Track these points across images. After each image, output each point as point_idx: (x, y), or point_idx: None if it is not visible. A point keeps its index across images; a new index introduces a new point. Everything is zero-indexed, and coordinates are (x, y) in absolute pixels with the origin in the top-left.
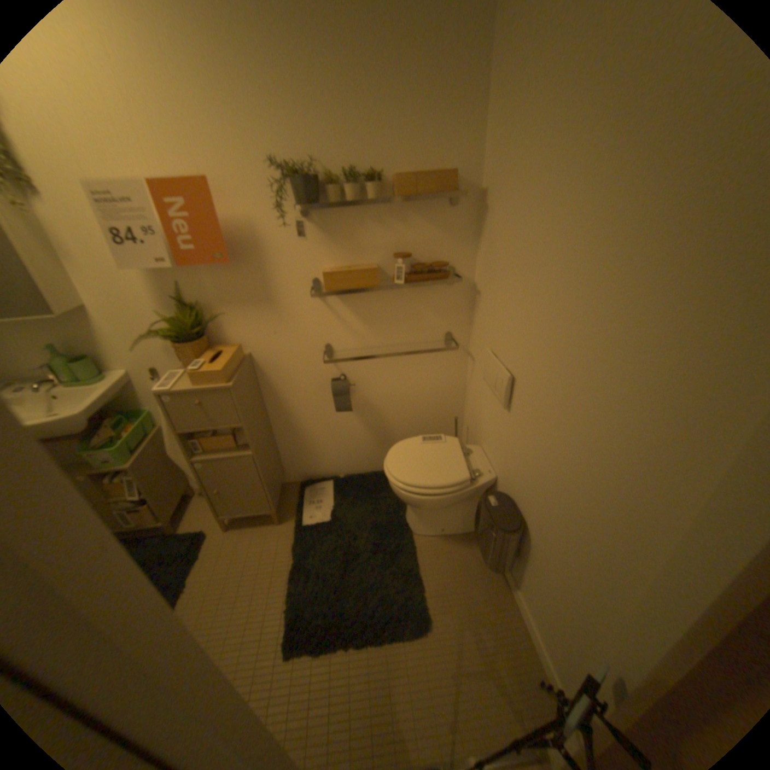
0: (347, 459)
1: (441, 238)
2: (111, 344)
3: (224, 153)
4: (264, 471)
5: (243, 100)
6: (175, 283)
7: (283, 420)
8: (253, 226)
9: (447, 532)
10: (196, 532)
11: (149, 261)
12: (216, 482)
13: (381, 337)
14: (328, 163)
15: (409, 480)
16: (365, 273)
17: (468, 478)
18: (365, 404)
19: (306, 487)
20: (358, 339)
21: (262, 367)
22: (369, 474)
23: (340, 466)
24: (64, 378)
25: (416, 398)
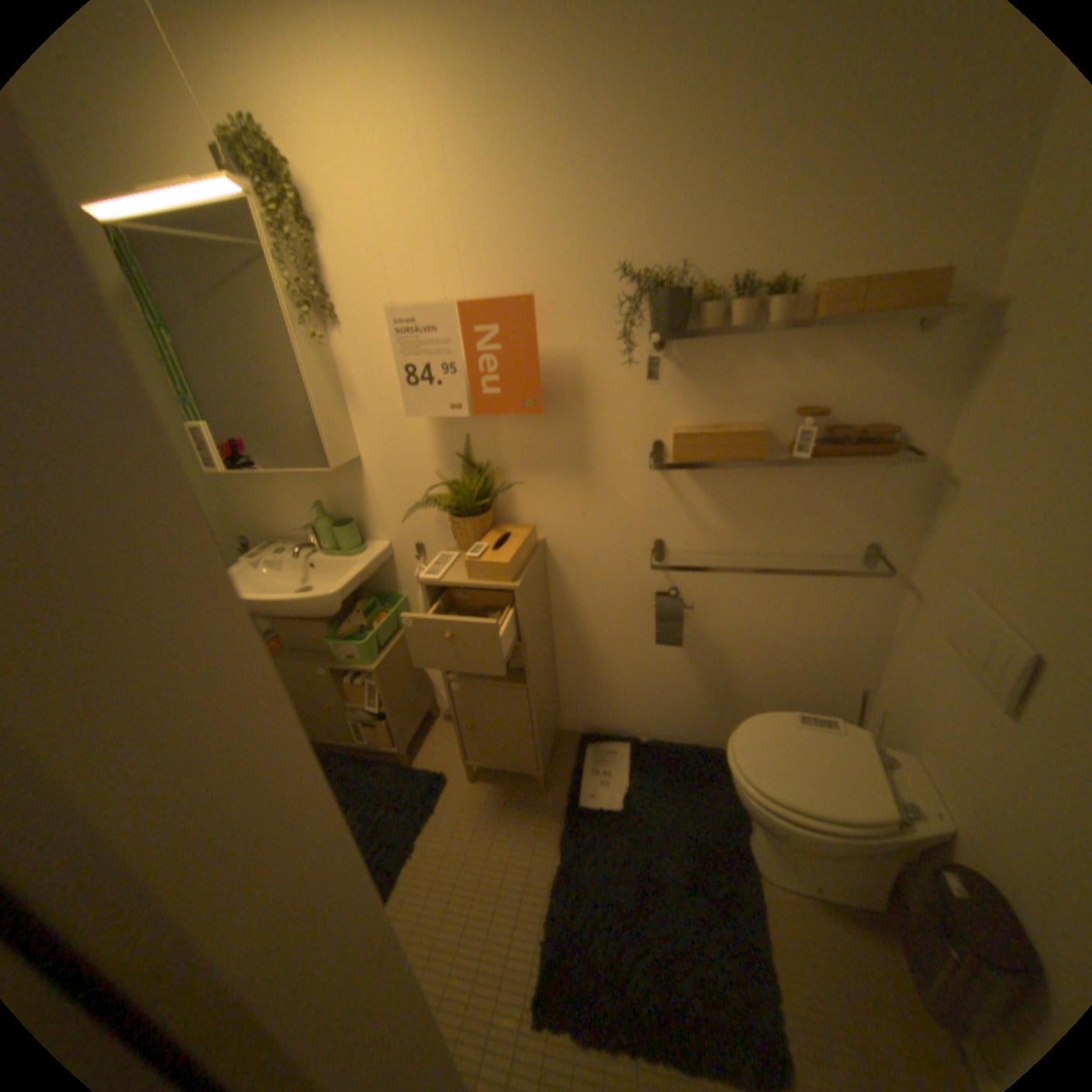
0: (658, 716)
1: (891, 385)
2: (381, 508)
3: (561, 265)
4: (539, 713)
5: (599, 190)
6: (468, 437)
7: (572, 641)
8: (581, 364)
9: (829, 897)
10: (436, 772)
11: (444, 410)
12: (474, 713)
13: (749, 539)
14: (710, 270)
15: (777, 793)
16: (744, 439)
17: (897, 821)
18: (702, 639)
19: (589, 745)
20: (710, 538)
21: (557, 561)
22: (690, 749)
23: (644, 724)
24: (327, 545)
25: (792, 645)
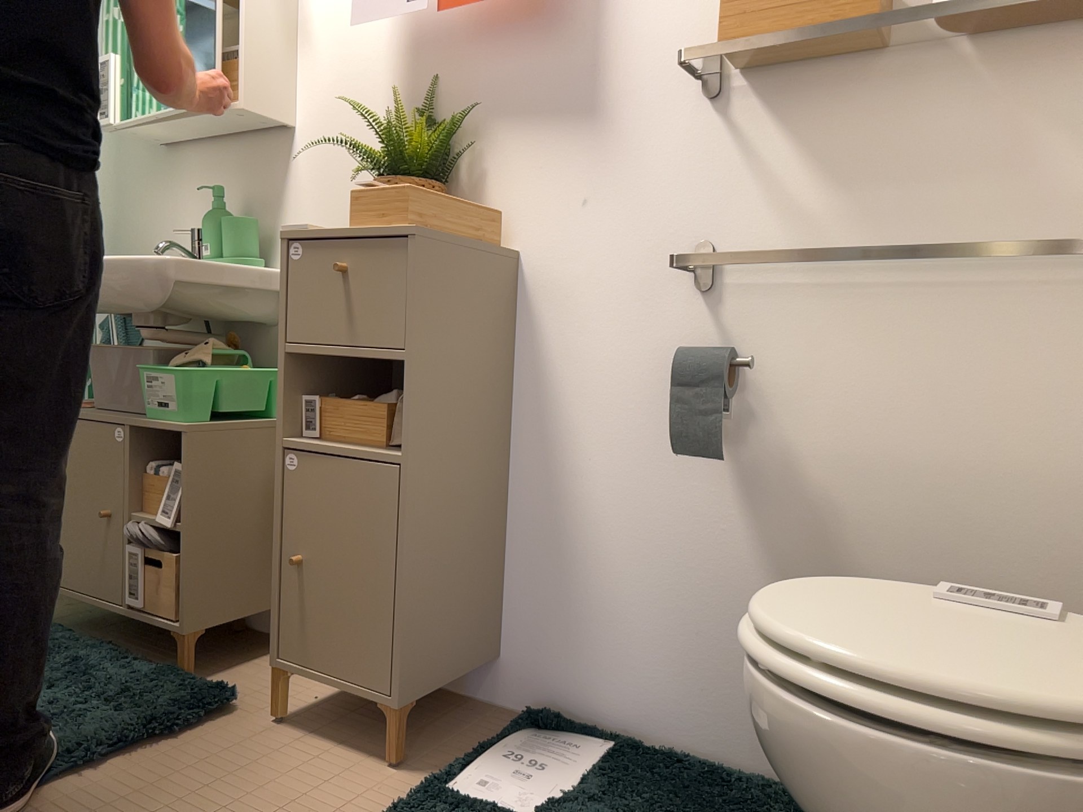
0: (688, 687)
1: None
2: (302, 210)
3: None
4: (418, 544)
5: None
6: (436, 80)
7: (540, 474)
8: None
9: None
10: (228, 690)
11: (398, 6)
12: (309, 528)
13: (878, 232)
14: None
15: (816, 643)
16: None
17: None
18: (785, 476)
19: (534, 730)
20: (801, 234)
21: (534, 296)
22: (746, 779)
23: (658, 707)
24: (210, 250)
25: (986, 499)
